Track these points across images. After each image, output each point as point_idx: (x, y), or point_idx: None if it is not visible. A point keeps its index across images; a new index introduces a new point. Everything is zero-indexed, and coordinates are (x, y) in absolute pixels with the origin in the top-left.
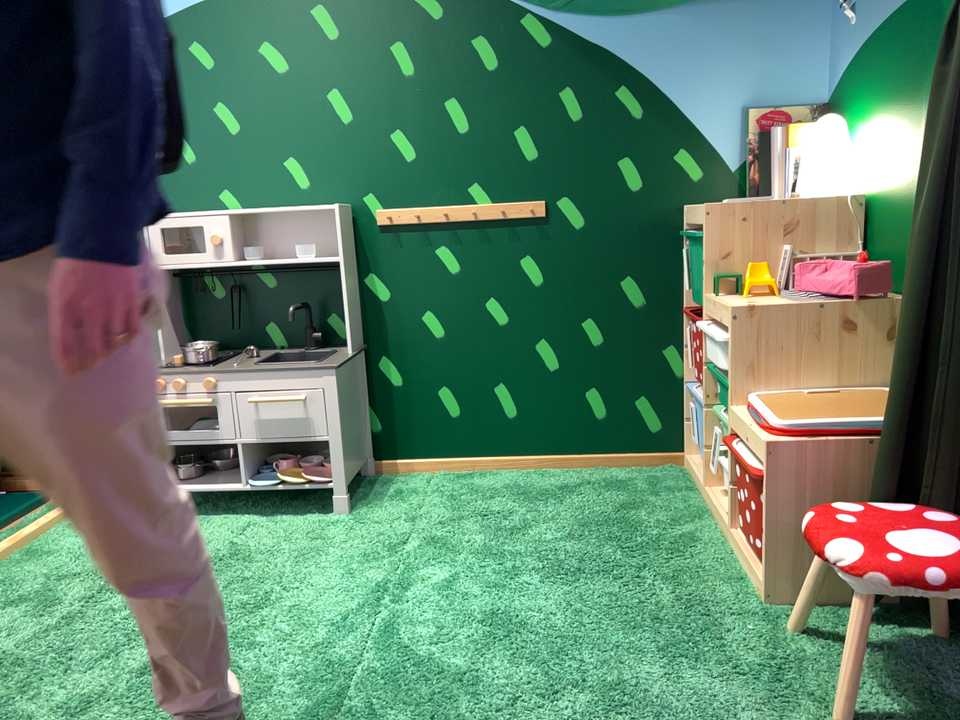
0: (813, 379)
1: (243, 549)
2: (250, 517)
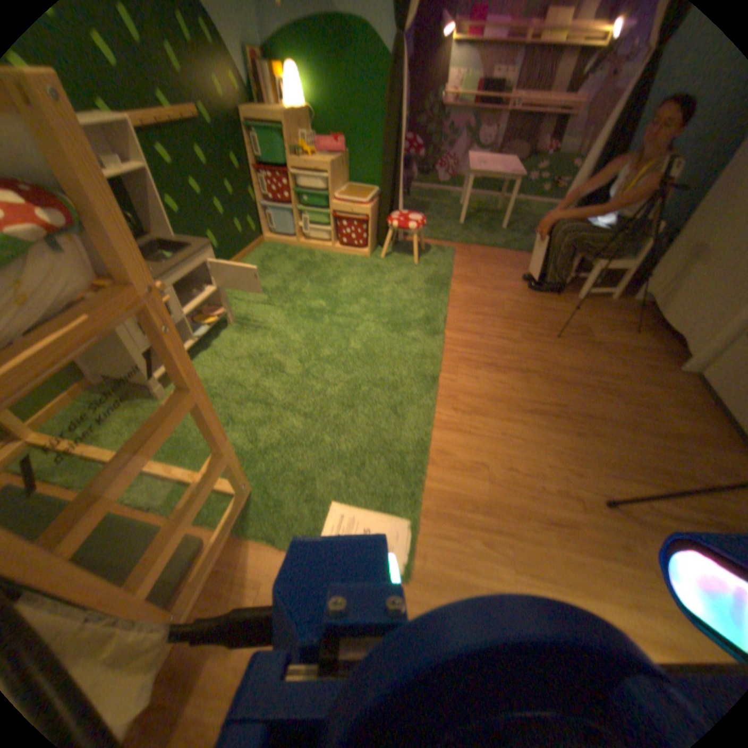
0: (336, 184)
1: (239, 353)
2: (195, 352)
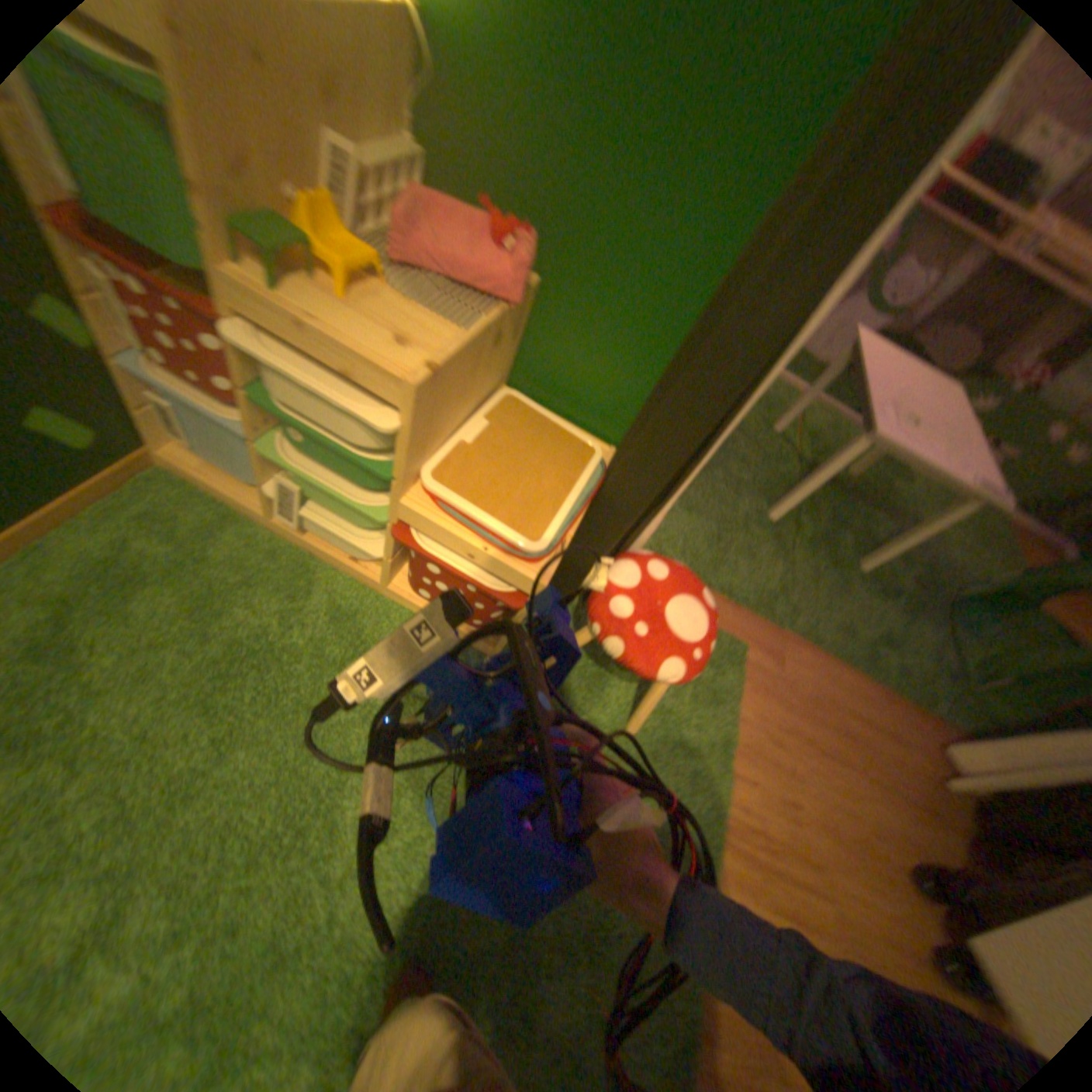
0: (464, 417)
1: None
2: None
